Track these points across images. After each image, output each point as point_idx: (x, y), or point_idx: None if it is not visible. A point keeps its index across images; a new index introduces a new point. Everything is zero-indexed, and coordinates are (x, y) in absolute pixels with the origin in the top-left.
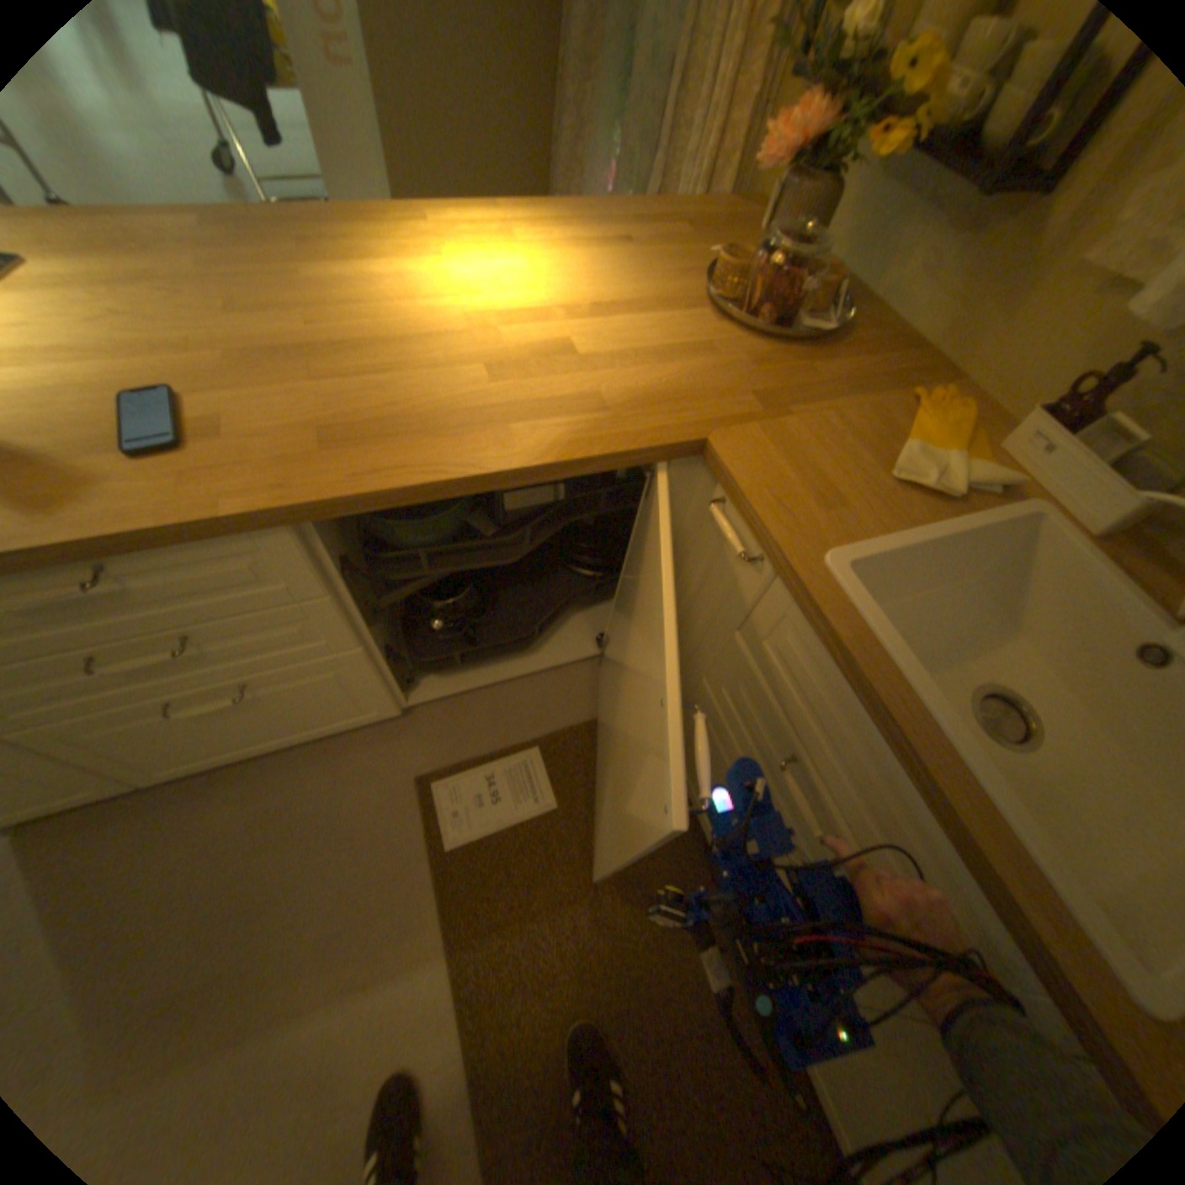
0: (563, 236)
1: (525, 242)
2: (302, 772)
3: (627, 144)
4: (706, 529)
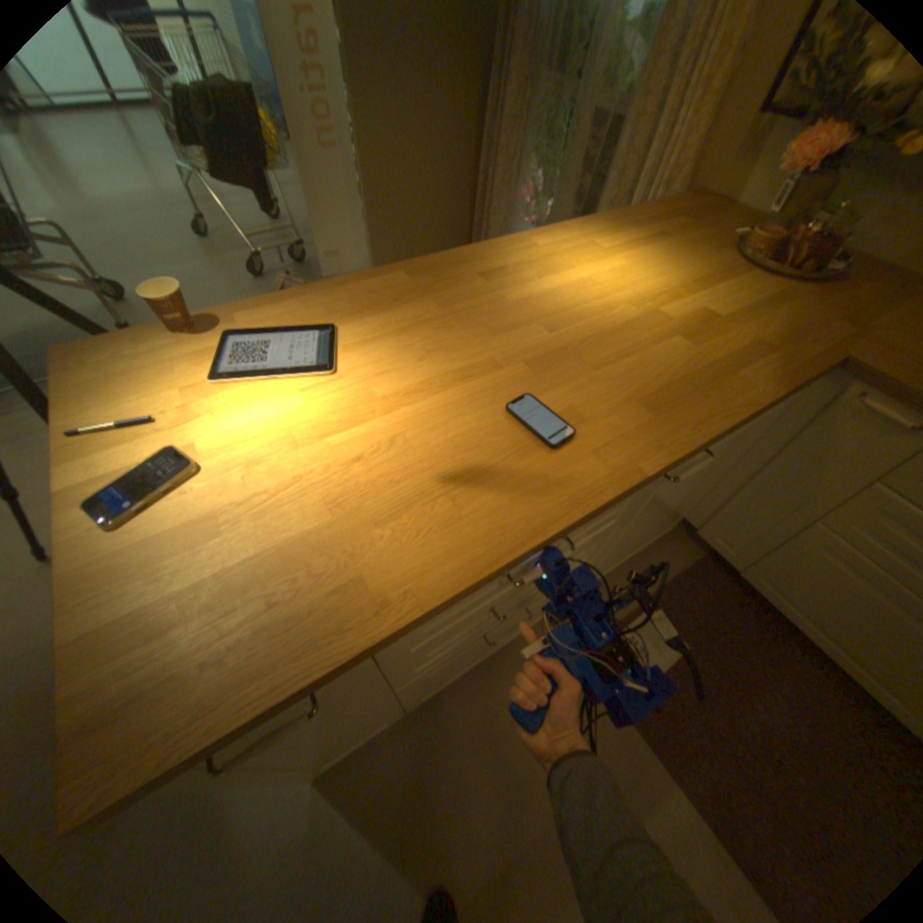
0: (626, 239)
1: (610, 248)
2: (498, 670)
3: (551, 169)
4: (832, 417)
